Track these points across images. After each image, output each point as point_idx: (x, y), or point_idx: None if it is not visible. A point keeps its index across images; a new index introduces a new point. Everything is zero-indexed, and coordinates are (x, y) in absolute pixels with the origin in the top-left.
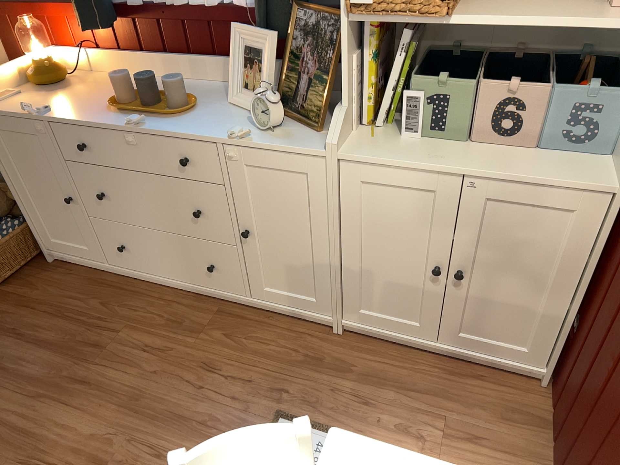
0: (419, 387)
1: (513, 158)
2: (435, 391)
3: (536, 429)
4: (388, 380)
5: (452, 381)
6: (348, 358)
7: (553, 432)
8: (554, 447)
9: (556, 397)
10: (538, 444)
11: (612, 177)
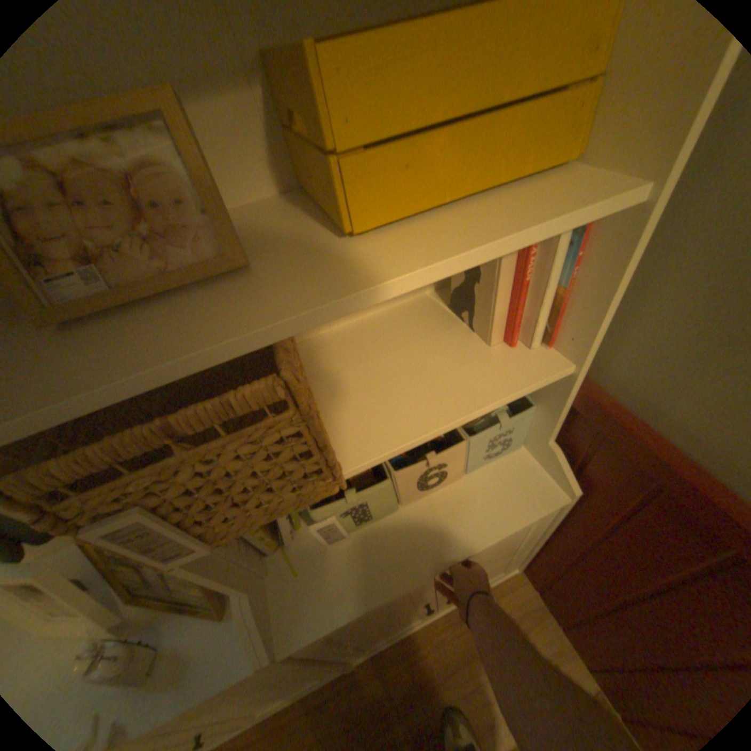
0: (451, 668)
1: (460, 514)
2: (463, 660)
3: (544, 627)
4: (425, 686)
5: (467, 635)
6: (379, 694)
7: (554, 620)
8: (565, 636)
9: (537, 587)
10: (555, 644)
11: (554, 488)
